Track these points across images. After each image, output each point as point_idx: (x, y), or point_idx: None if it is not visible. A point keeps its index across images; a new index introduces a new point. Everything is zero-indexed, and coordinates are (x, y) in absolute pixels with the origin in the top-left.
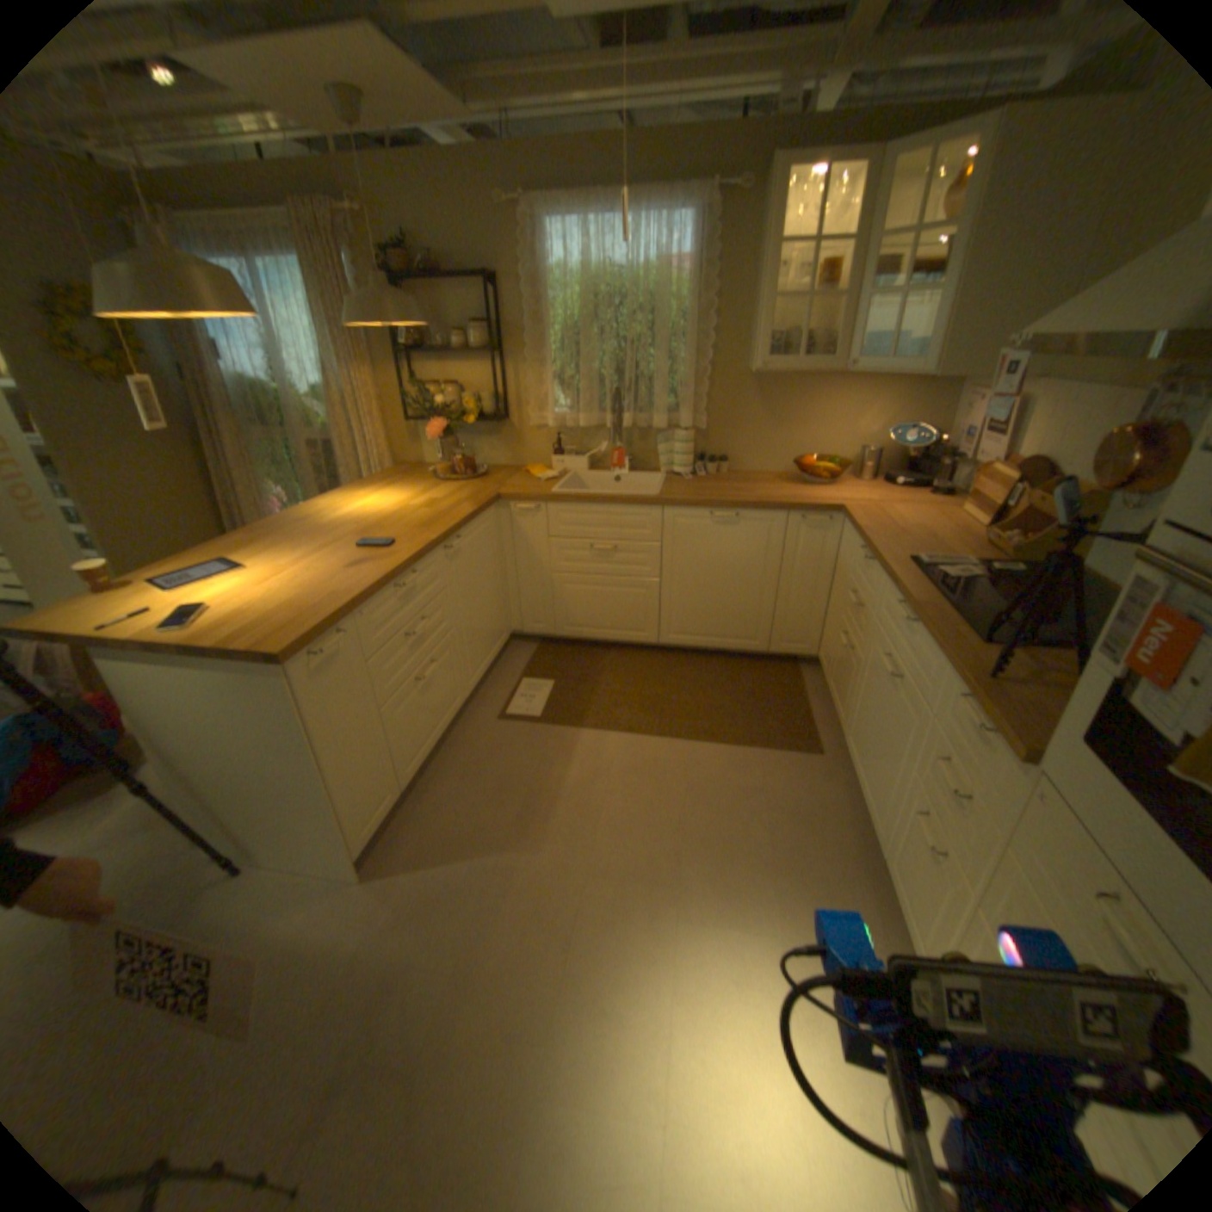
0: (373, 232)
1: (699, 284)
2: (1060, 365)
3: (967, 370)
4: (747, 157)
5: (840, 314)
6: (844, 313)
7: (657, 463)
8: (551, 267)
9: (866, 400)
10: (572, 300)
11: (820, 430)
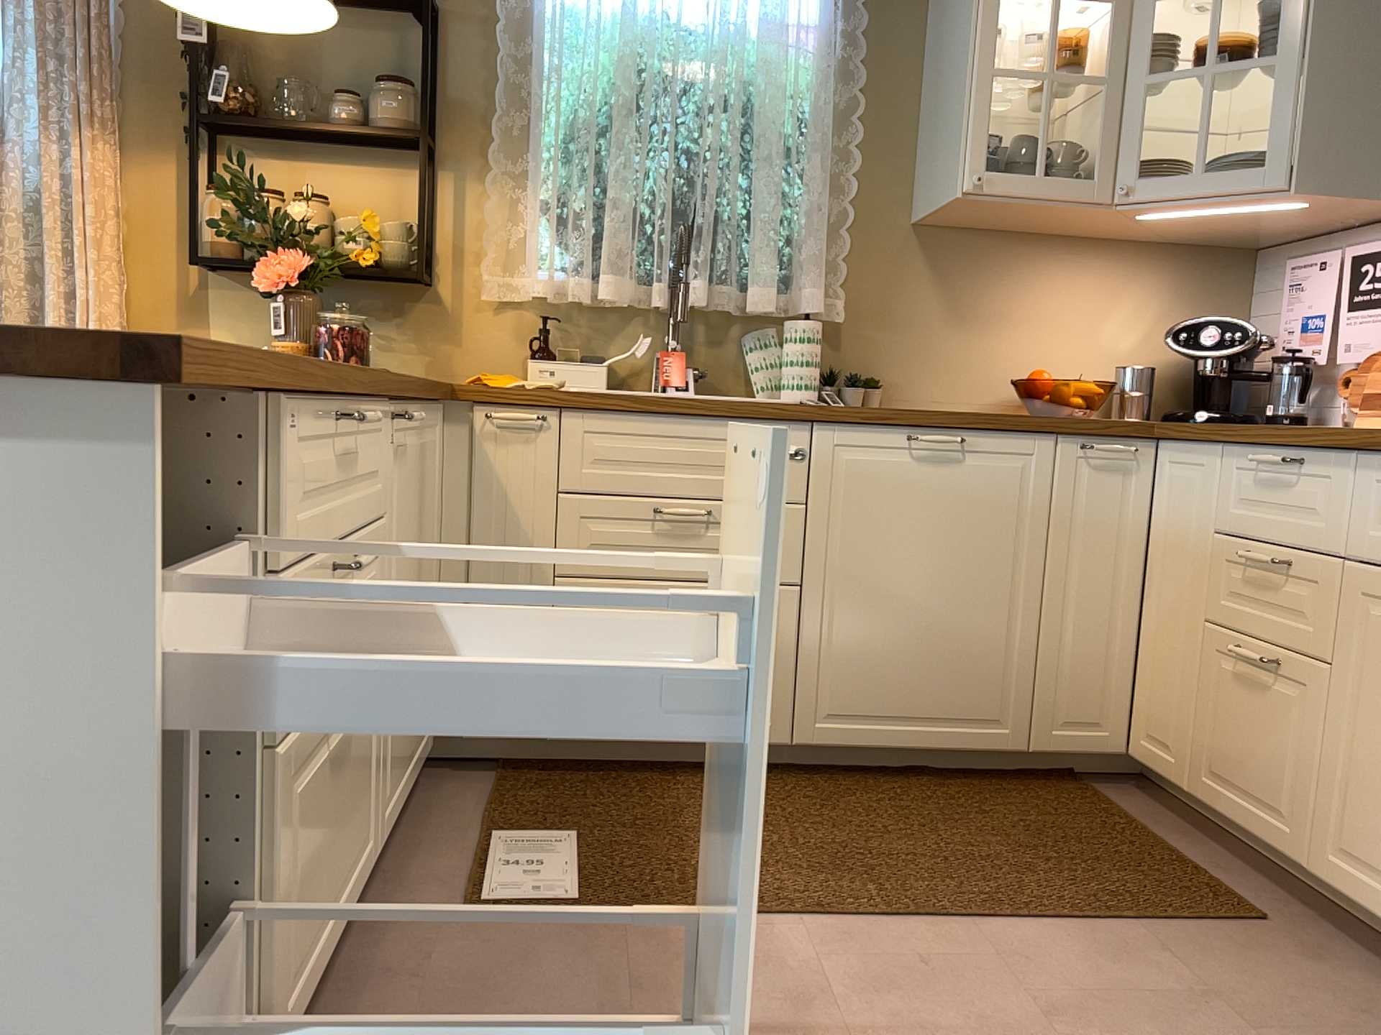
0: None
1: (831, 73)
2: None
3: (1258, 251)
4: None
5: (1073, 133)
6: (1090, 124)
7: (745, 387)
8: (561, 11)
9: (1112, 289)
10: (596, 72)
11: (1042, 335)
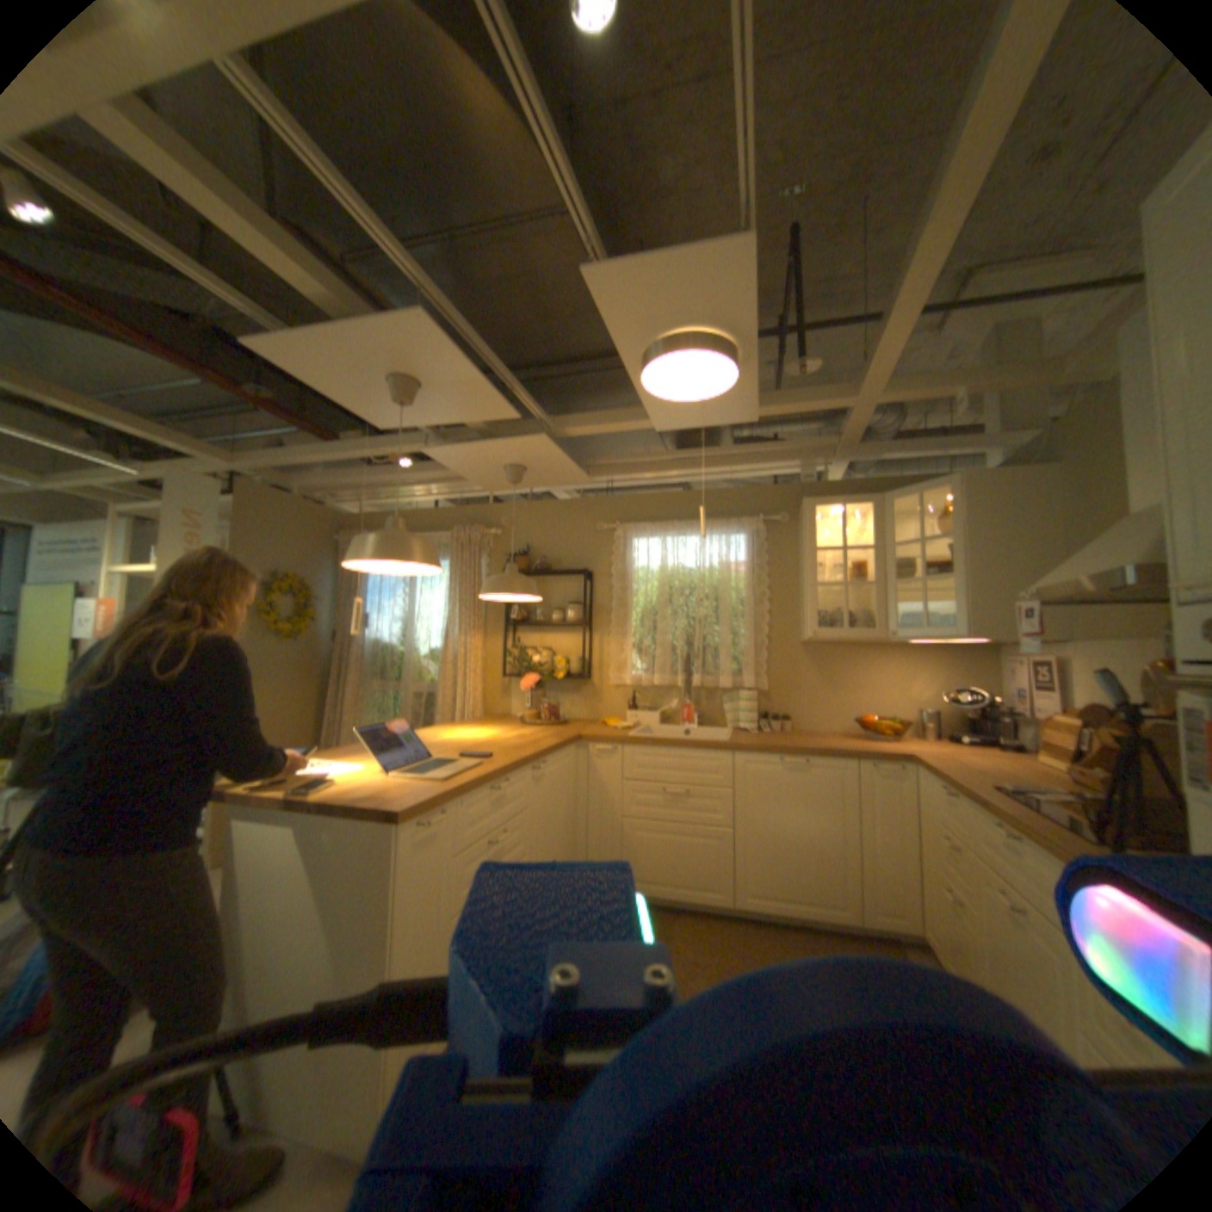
0: (509, 547)
1: (754, 581)
2: (1079, 631)
3: (1000, 647)
4: (783, 504)
5: (874, 601)
6: (878, 599)
7: (724, 721)
8: (637, 569)
9: (913, 670)
10: (652, 591)
11: (876, 695)
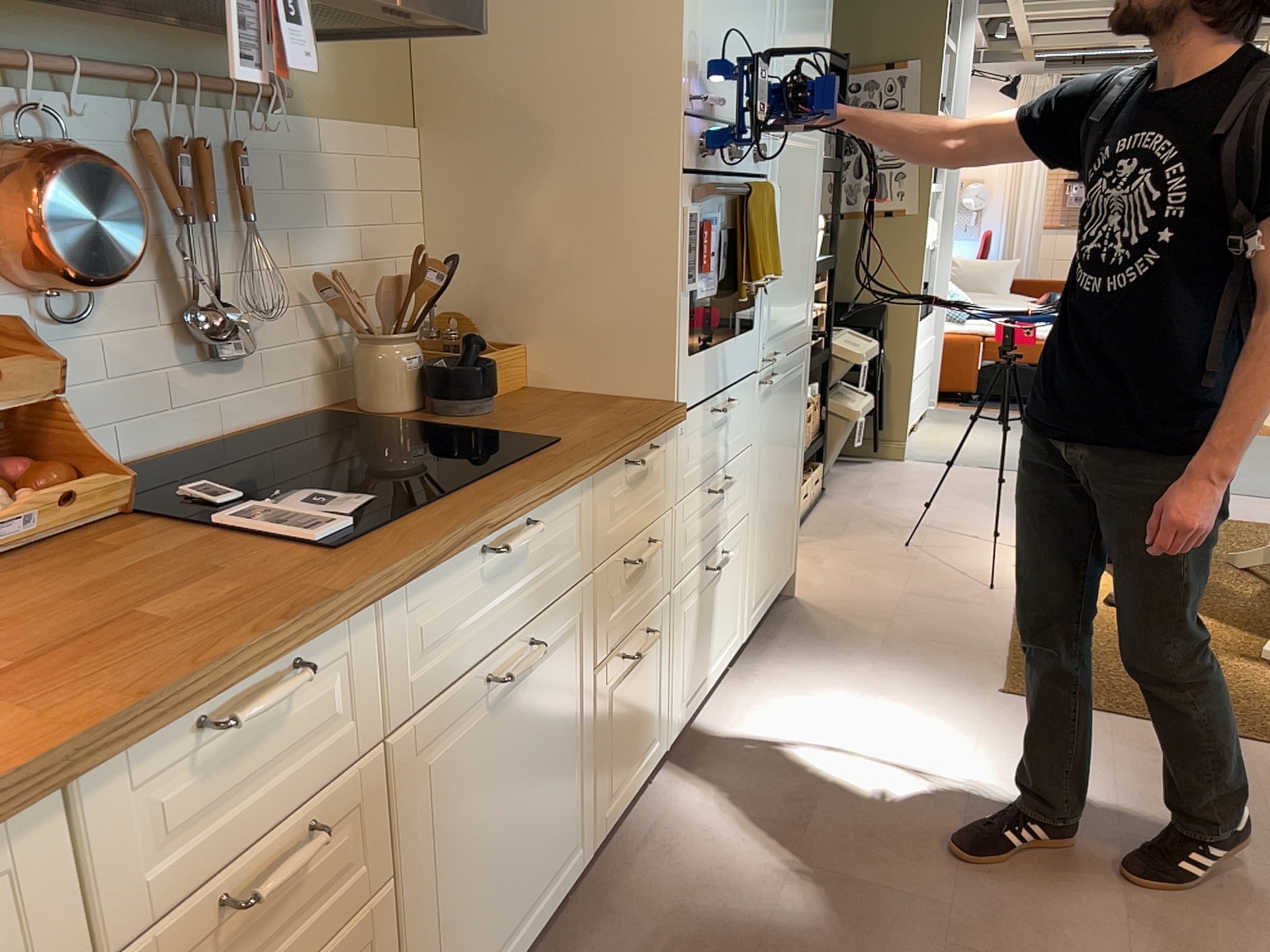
0: None
1: None
2: None
3: None
4: None
5: None
6: None
7: None
8: None
9: None
10: None
11: None
